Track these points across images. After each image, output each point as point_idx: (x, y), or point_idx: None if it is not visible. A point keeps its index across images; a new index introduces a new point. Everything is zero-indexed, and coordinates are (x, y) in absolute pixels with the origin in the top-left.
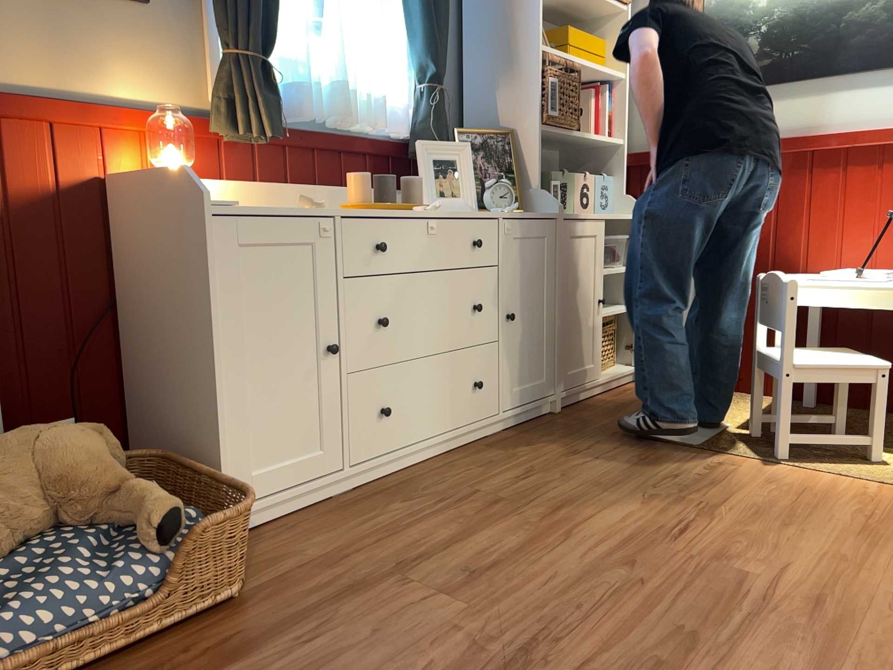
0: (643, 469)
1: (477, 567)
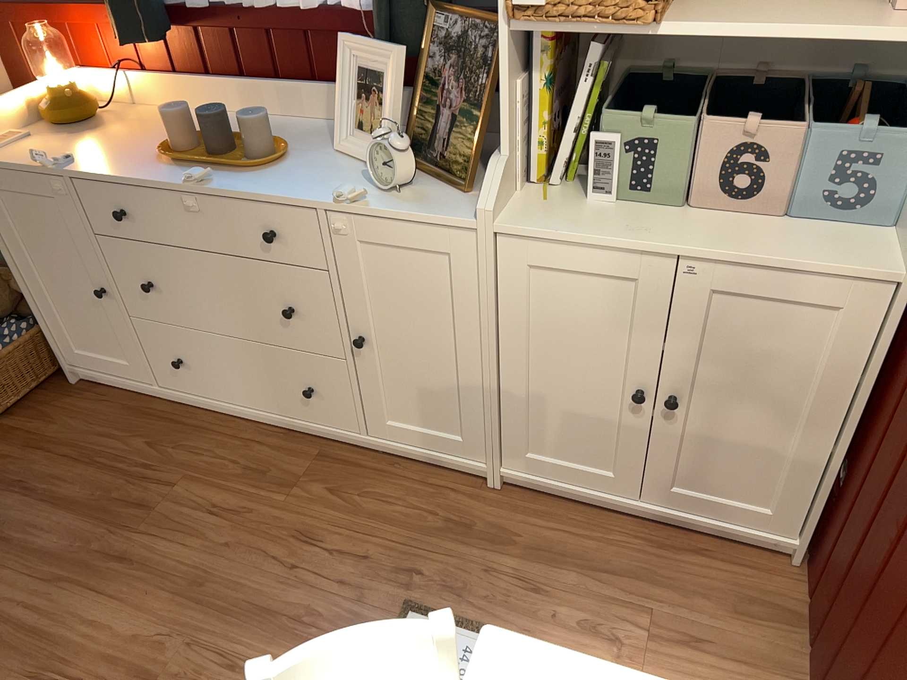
0: (258, 626)
1: (7, 530)
